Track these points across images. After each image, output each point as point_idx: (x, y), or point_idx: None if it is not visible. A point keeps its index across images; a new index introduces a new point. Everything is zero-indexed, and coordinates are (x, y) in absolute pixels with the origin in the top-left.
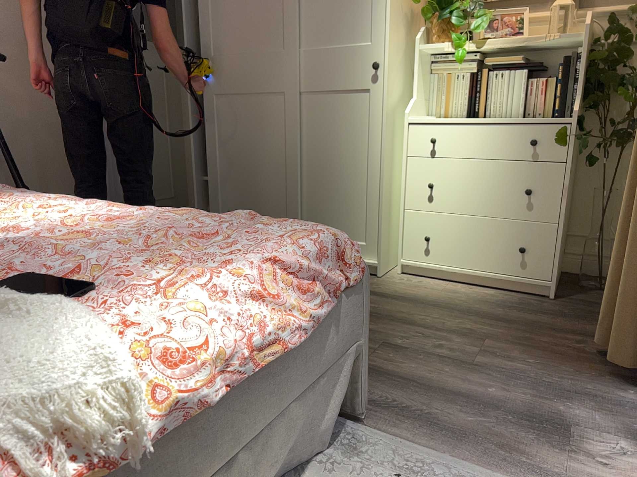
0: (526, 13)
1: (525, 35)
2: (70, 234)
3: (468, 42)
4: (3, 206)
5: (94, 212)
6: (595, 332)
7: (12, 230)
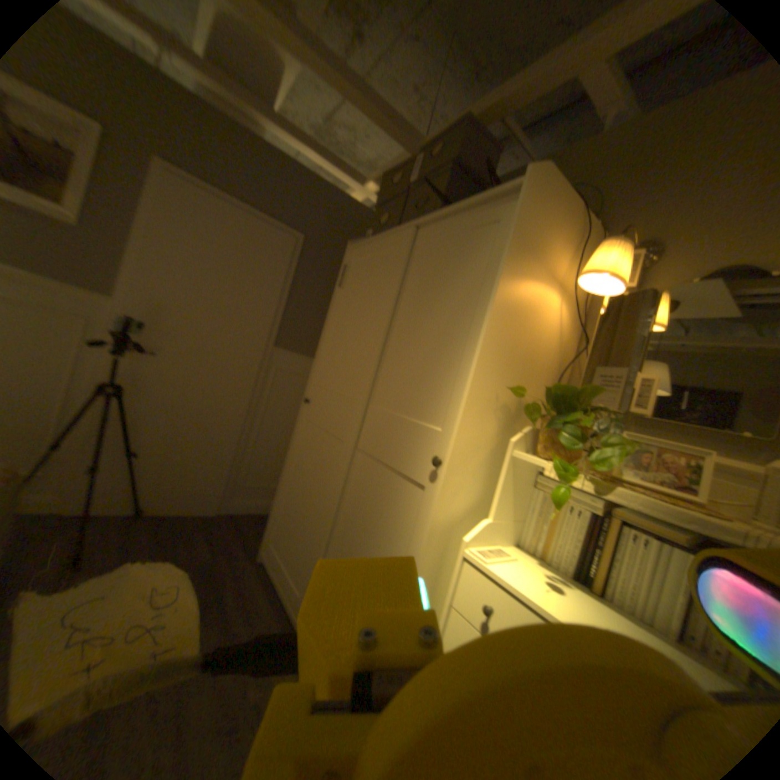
0: (711, 460)
1: (702, 498)
2: None
3: (582, 478)
4: None
5: None
6: None
7: None
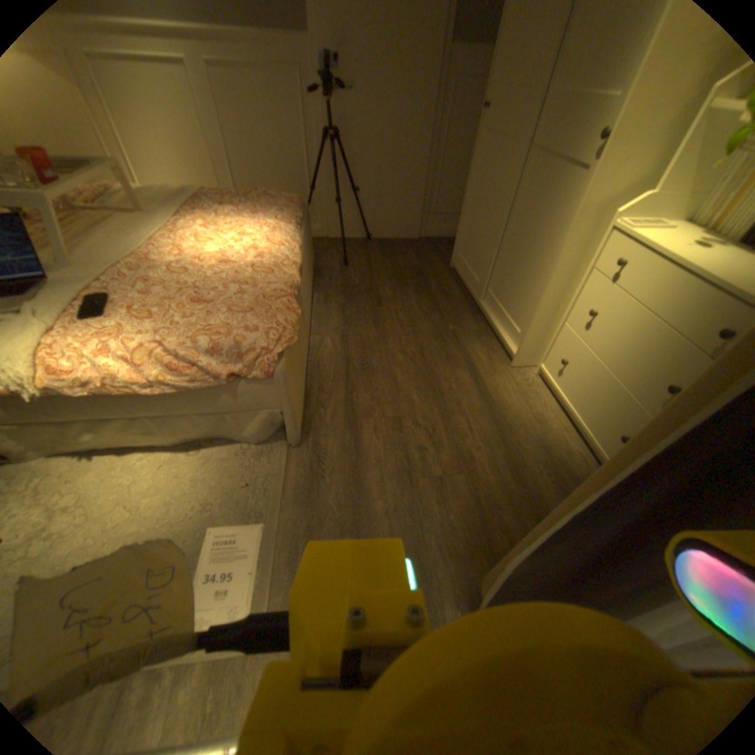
0: None
1: None
2: (204, 261)
3: None
4: (241, 221)
5: (247, 245)
6: None
7: (183, 250)
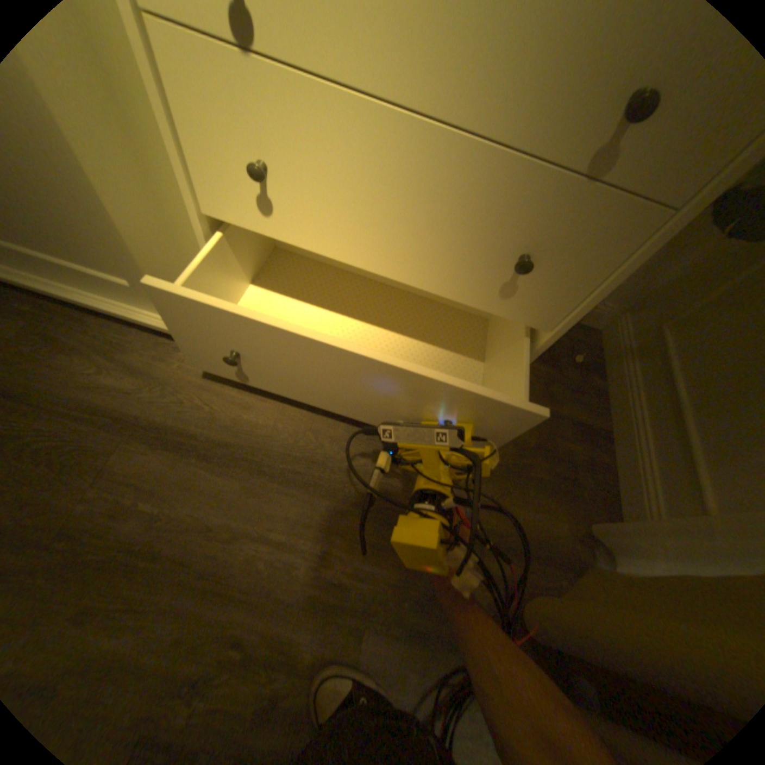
0: None
1: None
2: None
3: None
4: None
5: None
6: (529, 525)
7: None
